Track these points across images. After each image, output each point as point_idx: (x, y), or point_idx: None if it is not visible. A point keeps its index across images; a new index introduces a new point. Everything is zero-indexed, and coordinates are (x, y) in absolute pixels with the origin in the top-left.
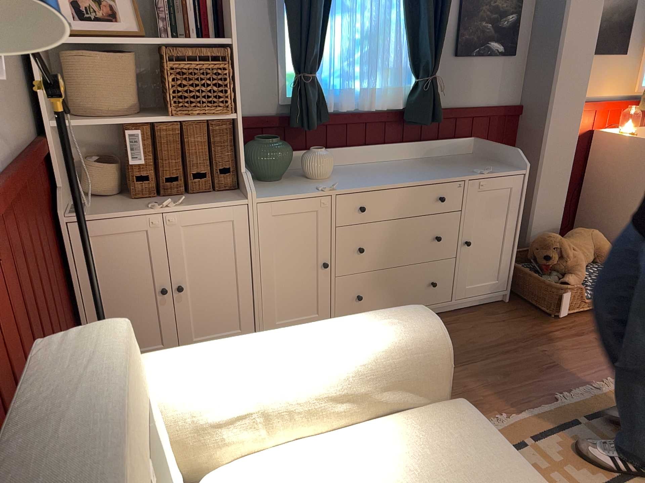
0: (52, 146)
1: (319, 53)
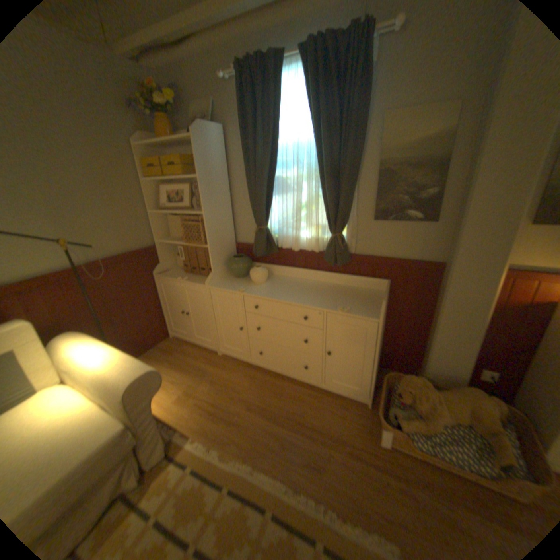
0: (157, 248)
1: (264, 216)
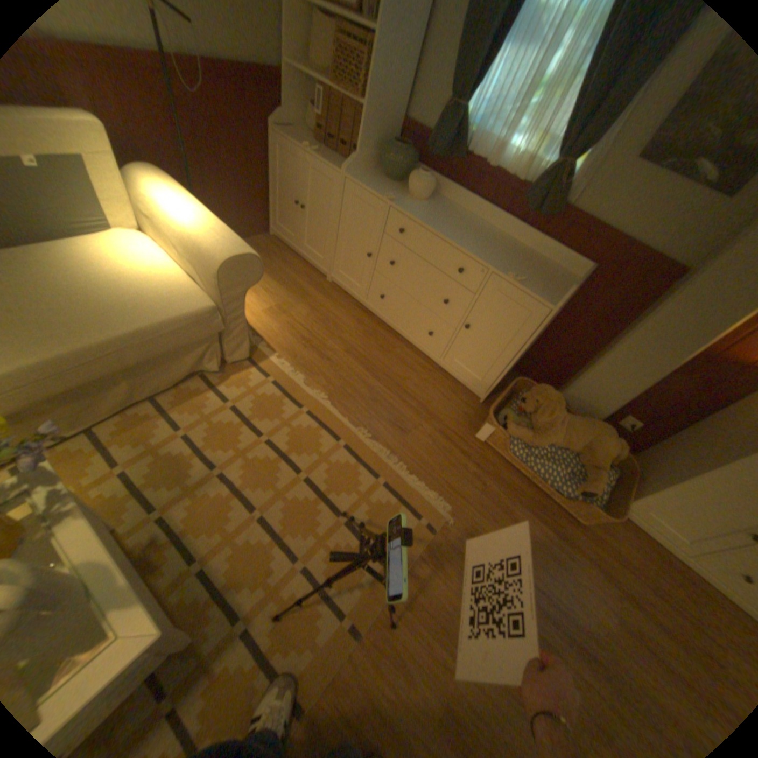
0: (283, 77)
1: (472, 80)
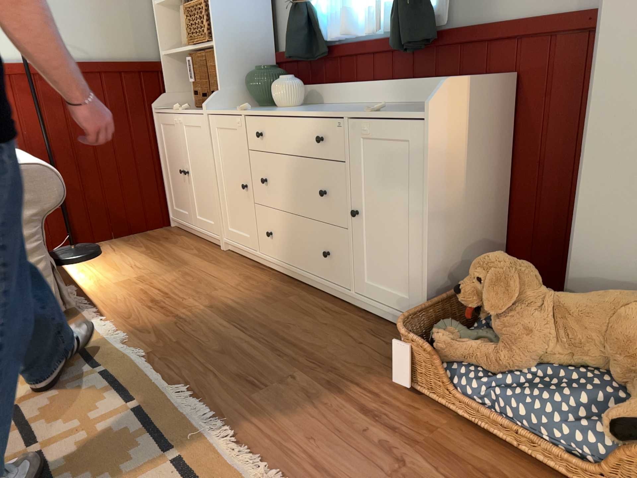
0: (164, 67)
1: None
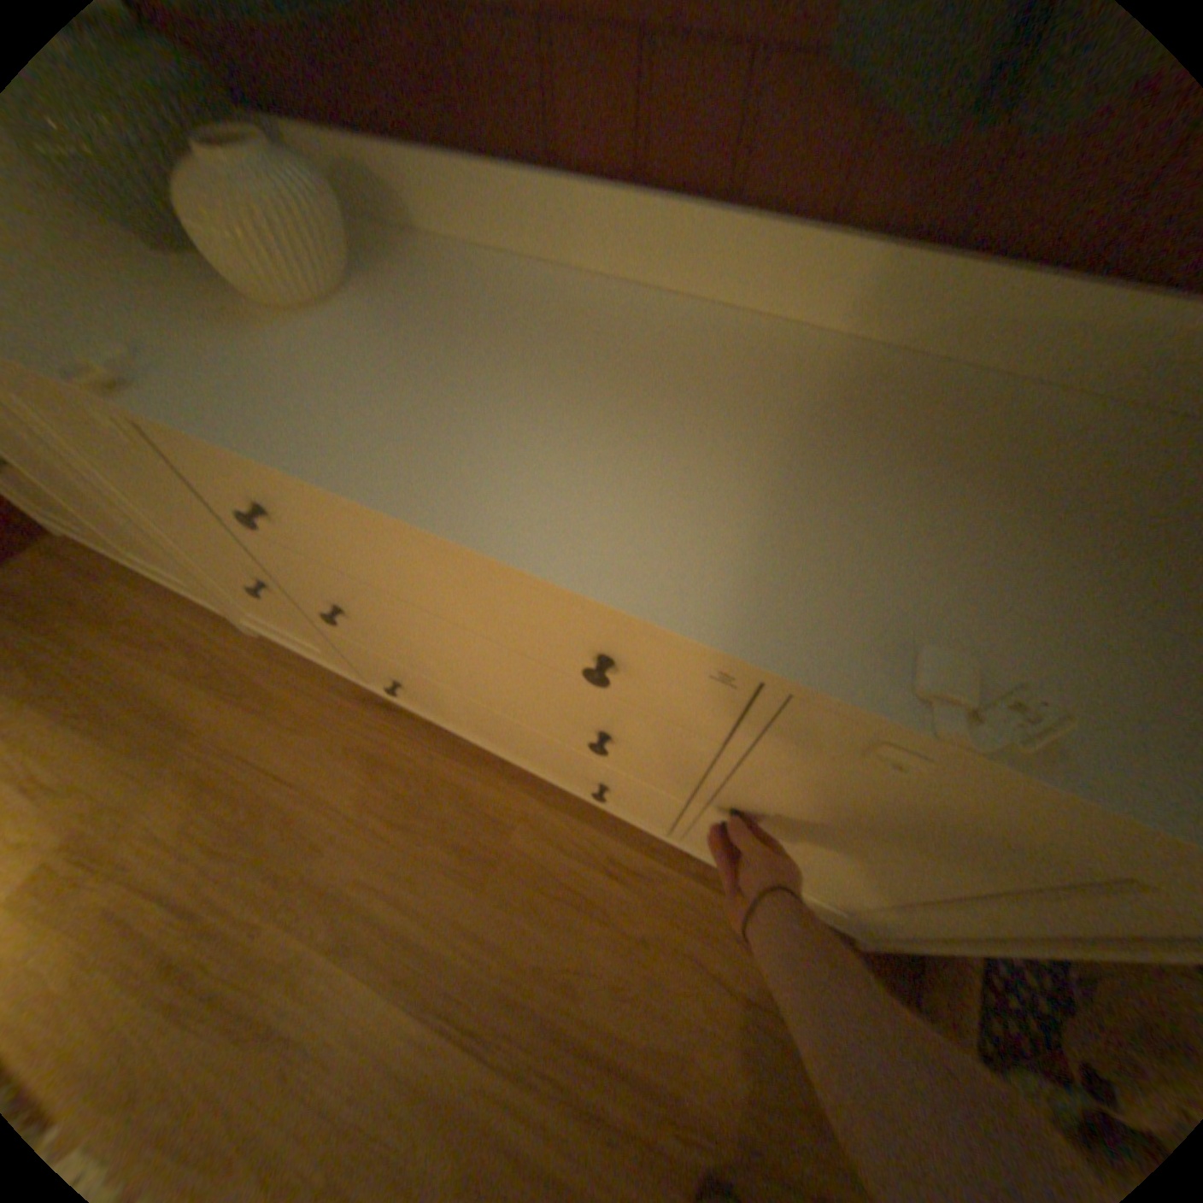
0: None
1: None
